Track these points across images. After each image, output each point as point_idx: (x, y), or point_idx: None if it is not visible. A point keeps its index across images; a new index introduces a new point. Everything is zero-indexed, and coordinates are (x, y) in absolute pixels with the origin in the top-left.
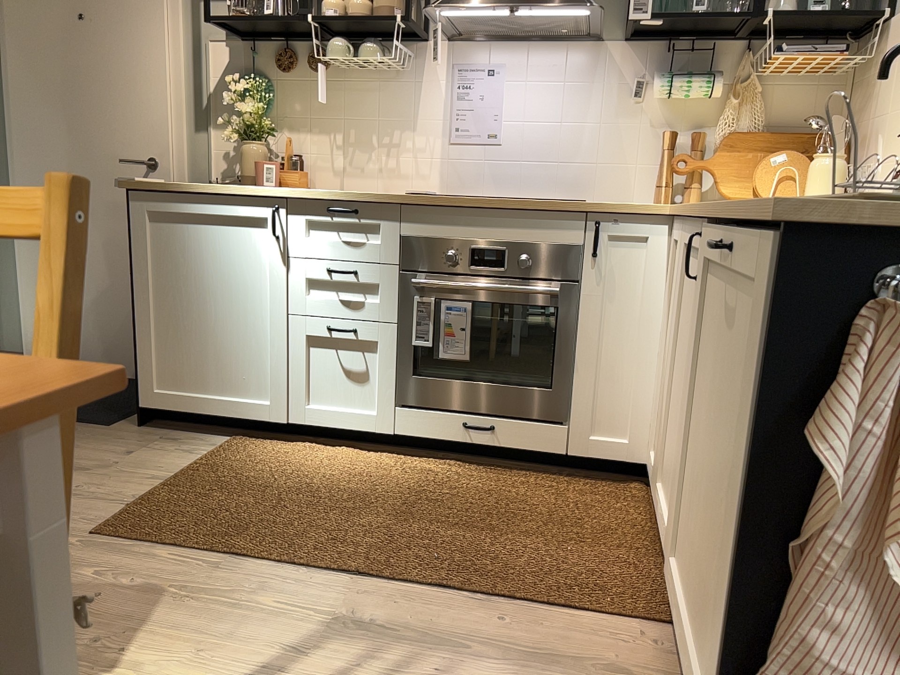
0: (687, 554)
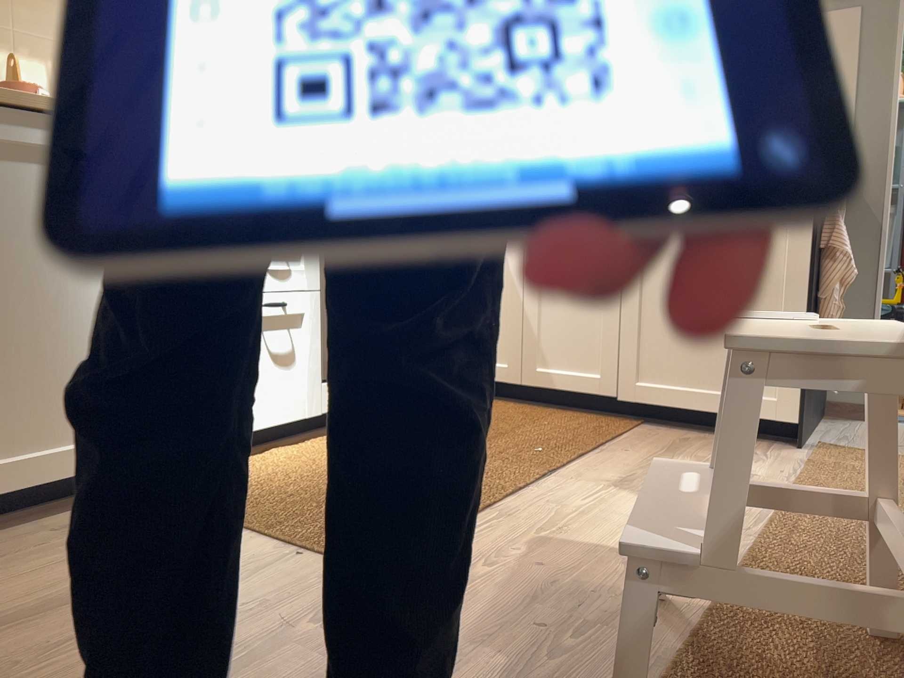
0: (674, 362)
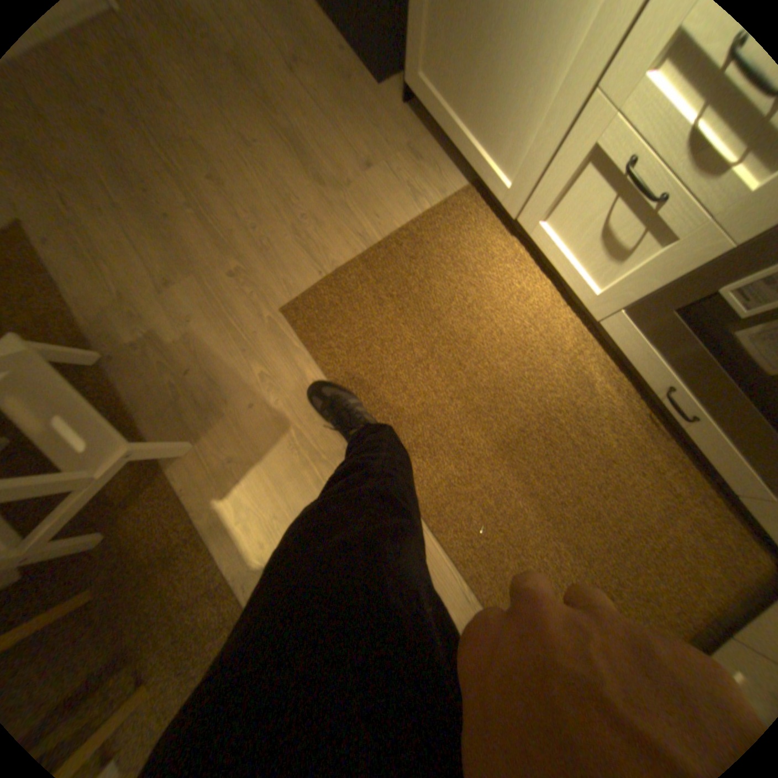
0: None
